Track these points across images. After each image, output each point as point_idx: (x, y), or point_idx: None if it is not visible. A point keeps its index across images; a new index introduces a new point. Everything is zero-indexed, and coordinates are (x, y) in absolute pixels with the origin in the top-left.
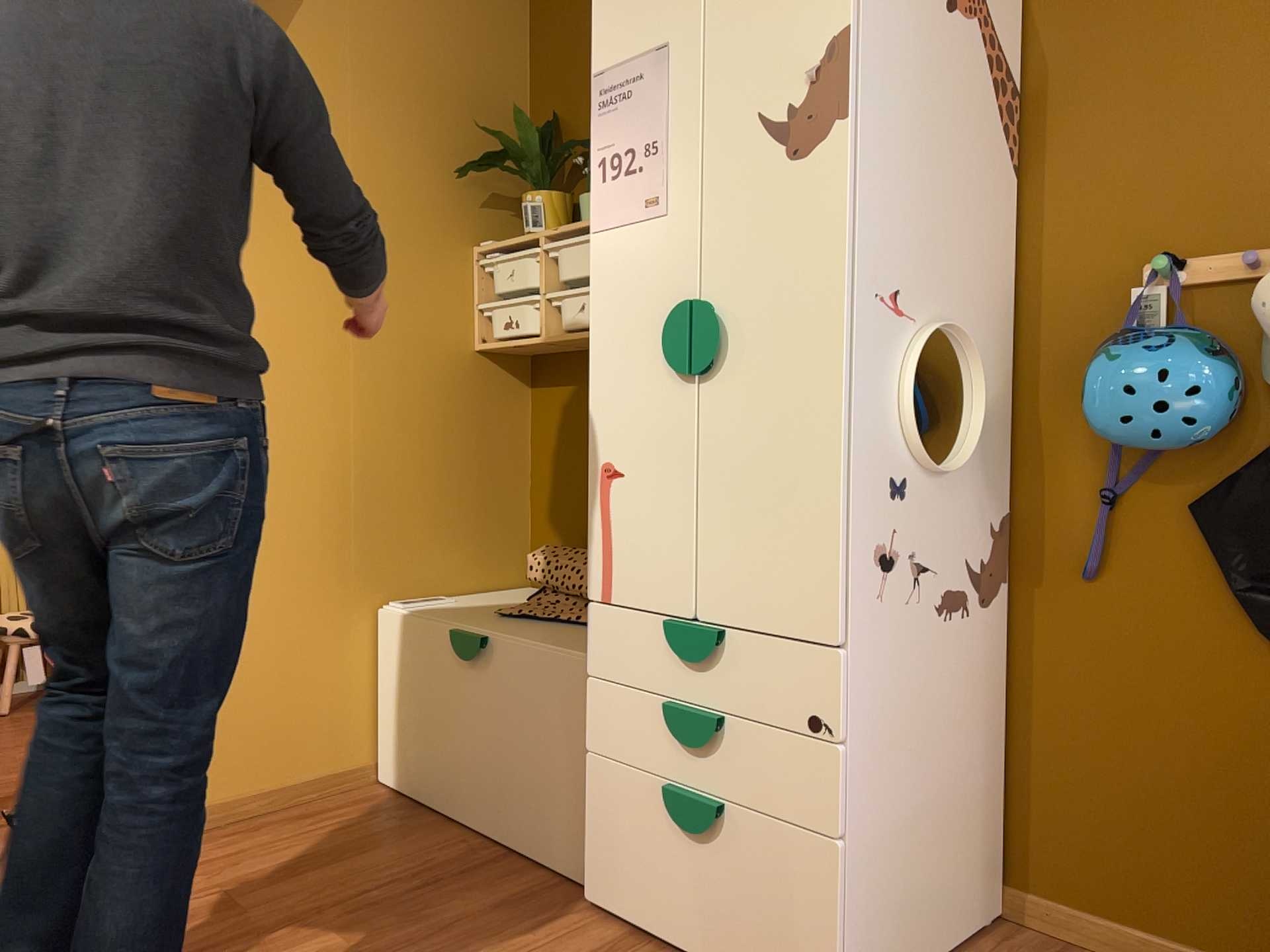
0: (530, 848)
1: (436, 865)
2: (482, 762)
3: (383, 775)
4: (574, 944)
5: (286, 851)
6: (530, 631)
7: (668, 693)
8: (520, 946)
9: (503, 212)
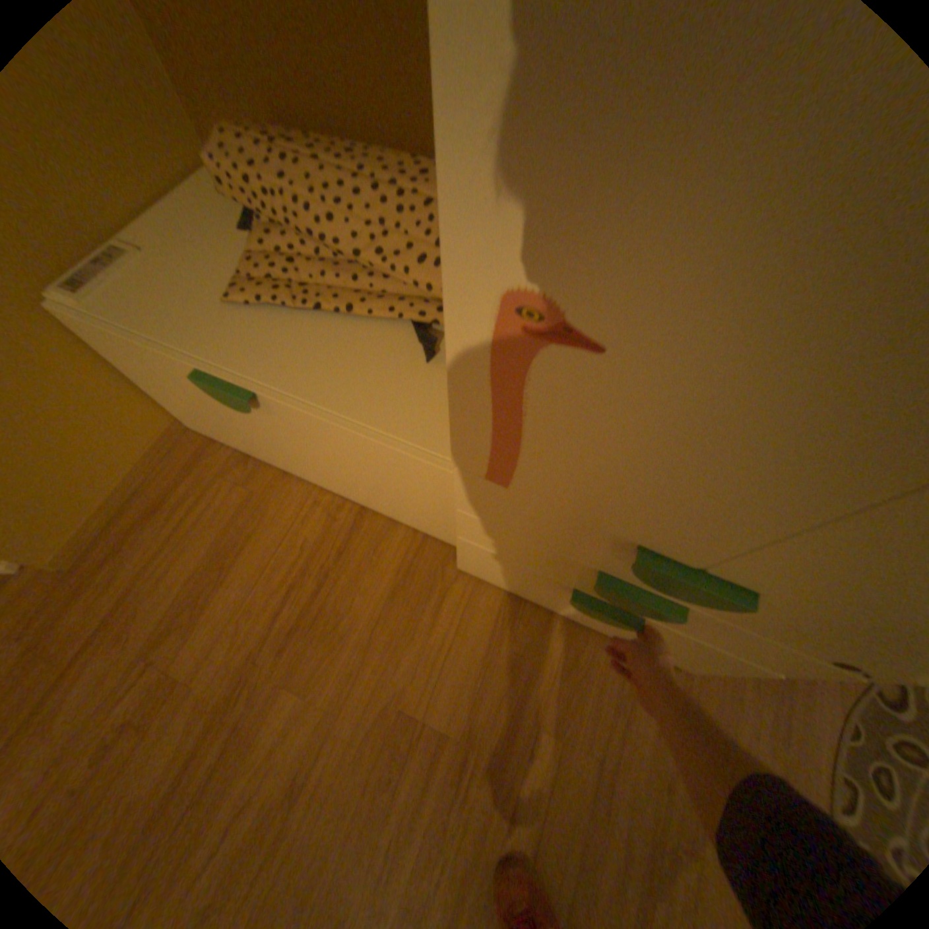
0: (383, 511)
1: (313, 548)
2: (306, 462)
3: (191, 426)
4: (474, 622)
5: (169, 573)
6: (305, 358)
7: (600, 567)
8: (437, 641)
9: None
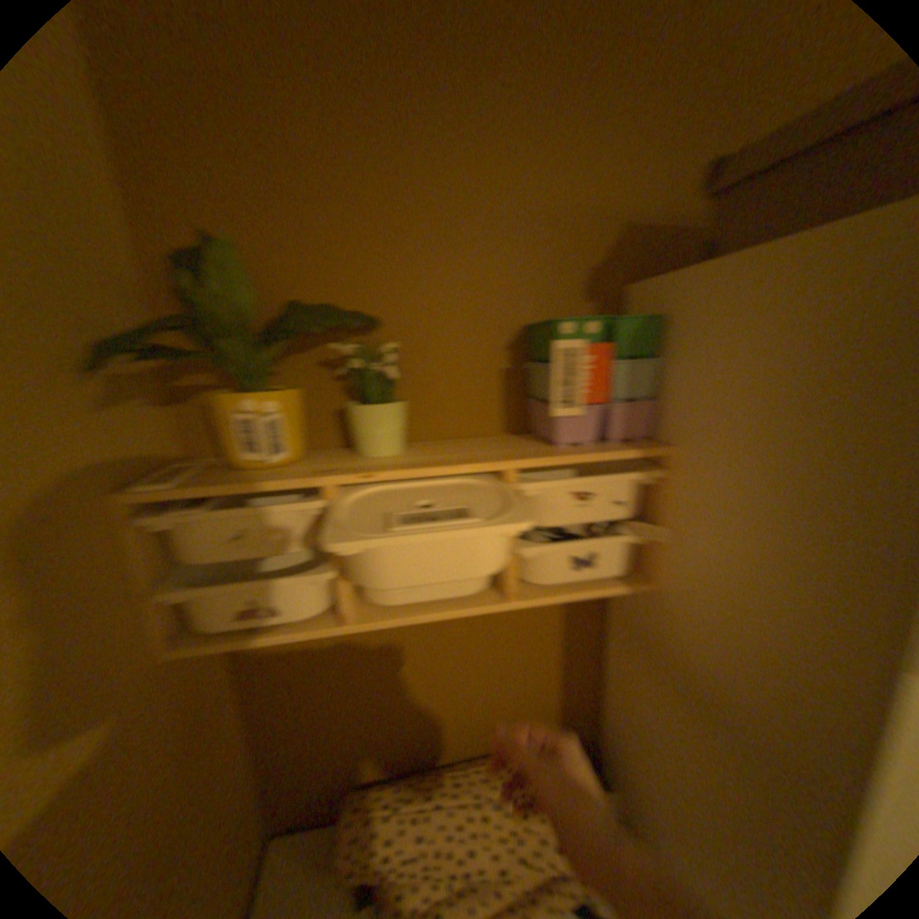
0: None
1: None
2: None
3: None
4: None
5: None
6: None
7: None
8: None
9: (136, 403)
